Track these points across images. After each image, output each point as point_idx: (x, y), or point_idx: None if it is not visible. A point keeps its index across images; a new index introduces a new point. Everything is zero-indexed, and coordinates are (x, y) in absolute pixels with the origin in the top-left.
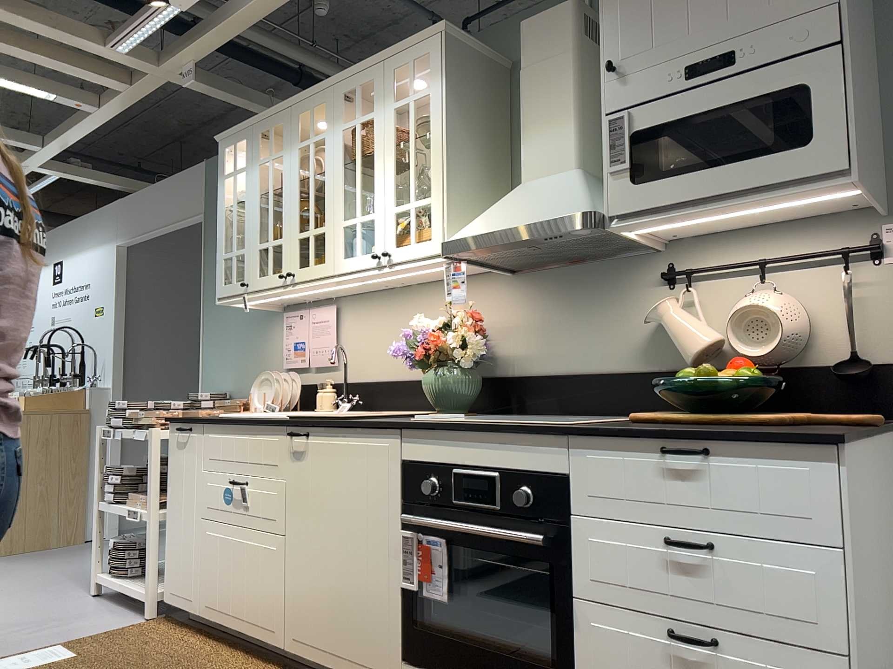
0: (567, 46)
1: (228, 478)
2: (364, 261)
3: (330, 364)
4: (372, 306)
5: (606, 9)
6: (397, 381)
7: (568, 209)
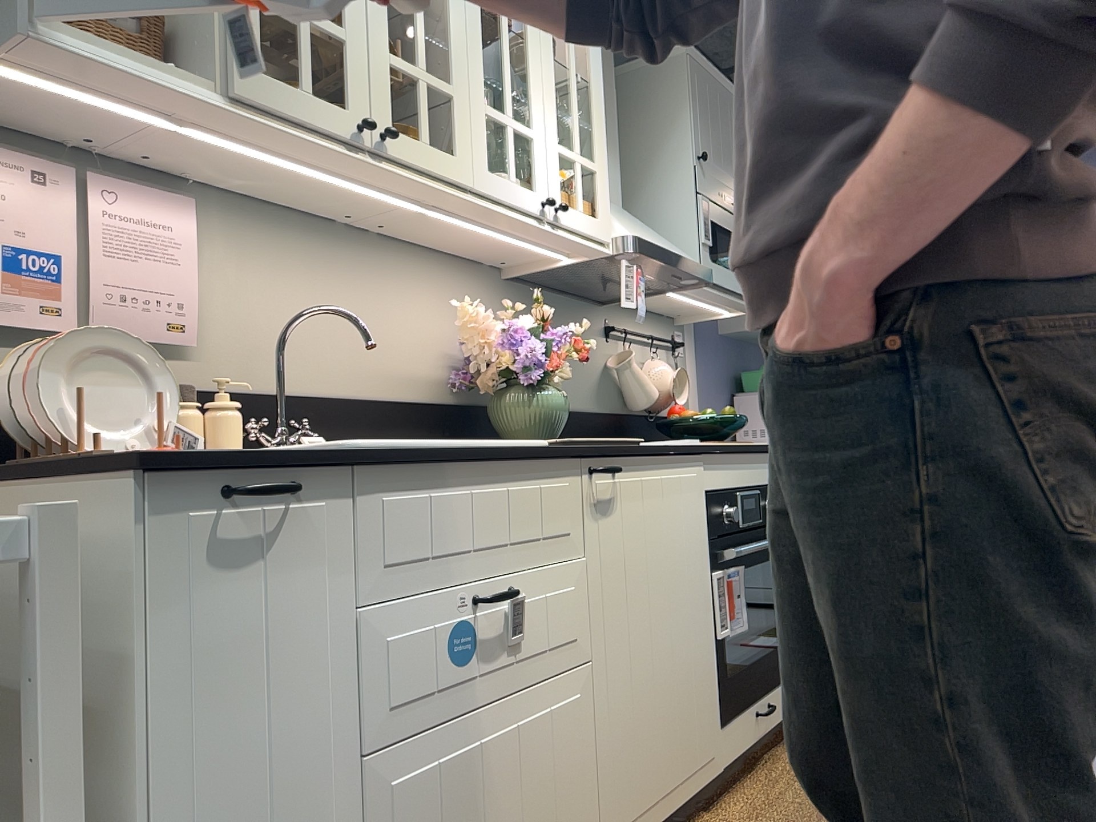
0: (614, 82)
1: (454, 599)
2: (525, 198)
3: (171, 340)
4: (285, 240)
5: (694, 105)
6: (353, 399)
7: (693, 259)
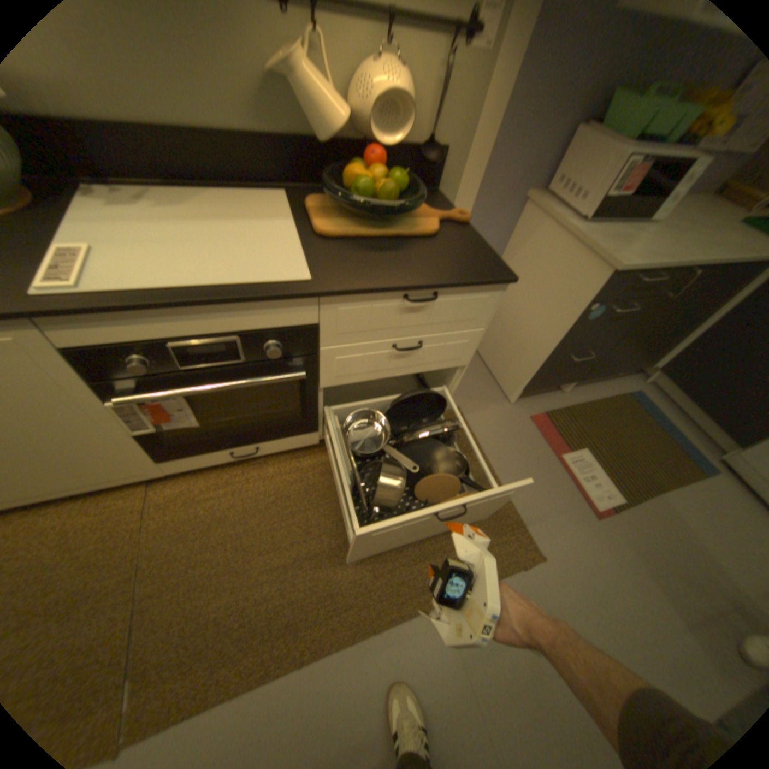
0: None
1: None
2: None
3: None
4: None
5: None
6: None
7: None
